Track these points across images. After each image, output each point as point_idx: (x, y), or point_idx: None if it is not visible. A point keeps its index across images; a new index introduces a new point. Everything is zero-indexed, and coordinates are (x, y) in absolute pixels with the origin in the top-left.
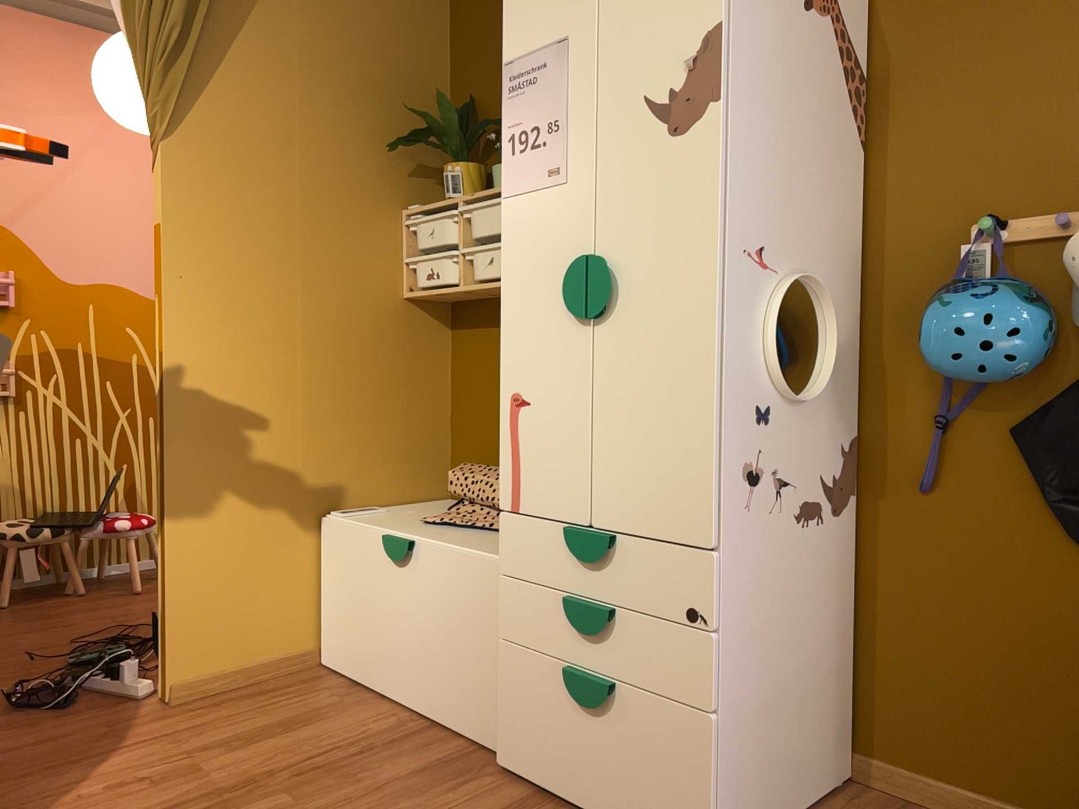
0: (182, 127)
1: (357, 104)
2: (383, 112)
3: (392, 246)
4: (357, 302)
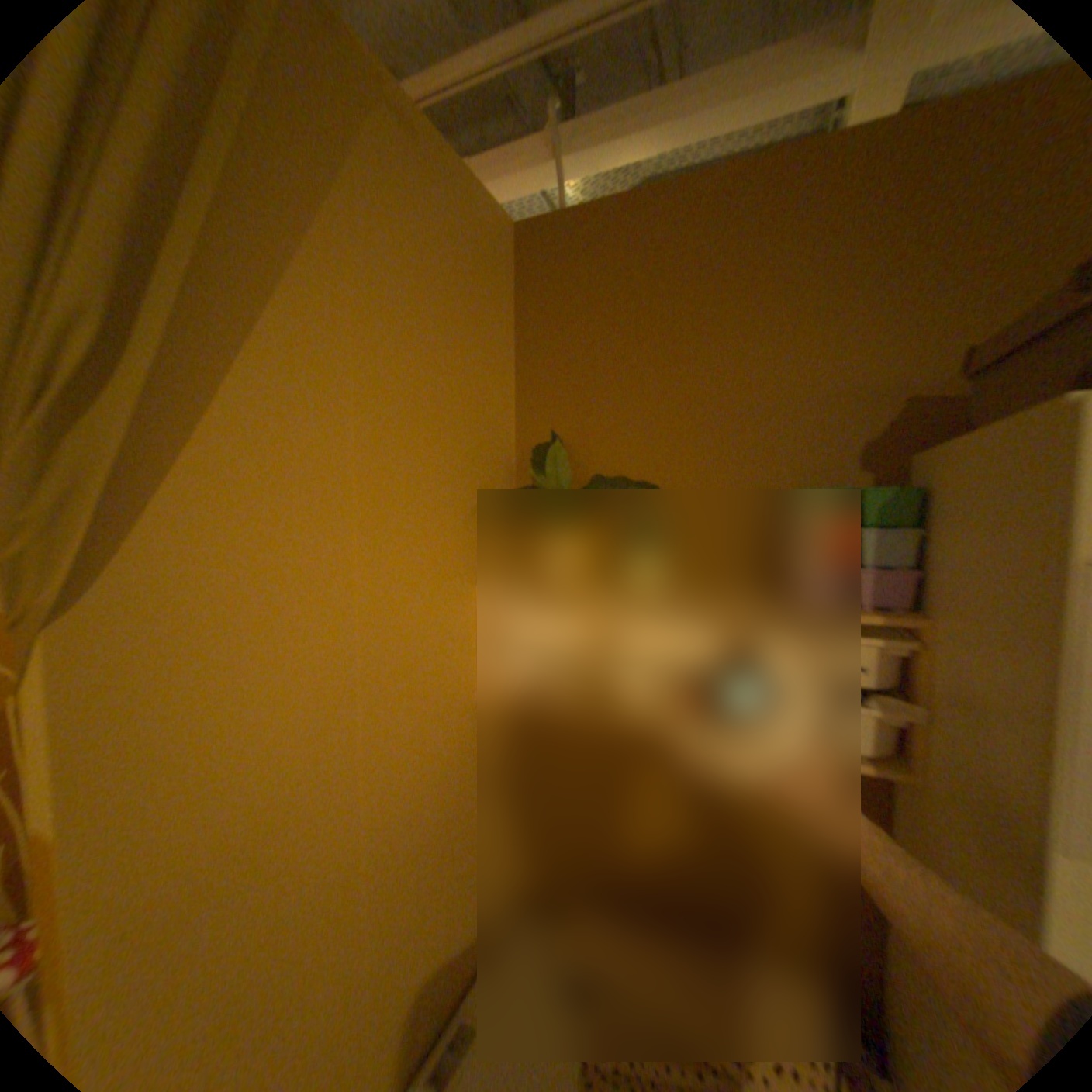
0: (100, 569)
1: (430, 448)
2: (458, 454)
3: (469, 639)
4: (435, 742)
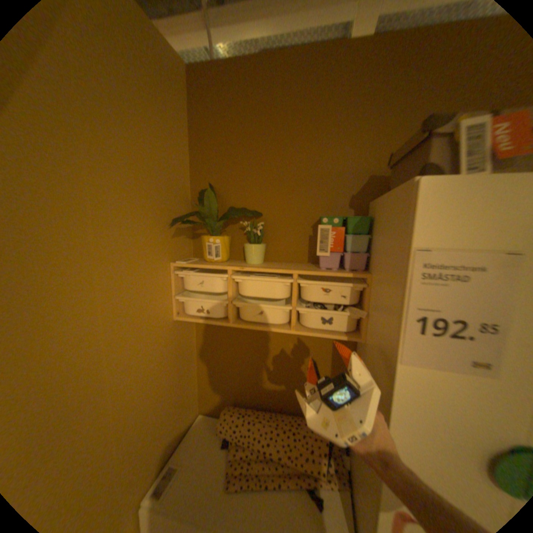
0: None
1: (137, 188)
2: (155, 192)
3: (166, 289)
4: (148, 341)
